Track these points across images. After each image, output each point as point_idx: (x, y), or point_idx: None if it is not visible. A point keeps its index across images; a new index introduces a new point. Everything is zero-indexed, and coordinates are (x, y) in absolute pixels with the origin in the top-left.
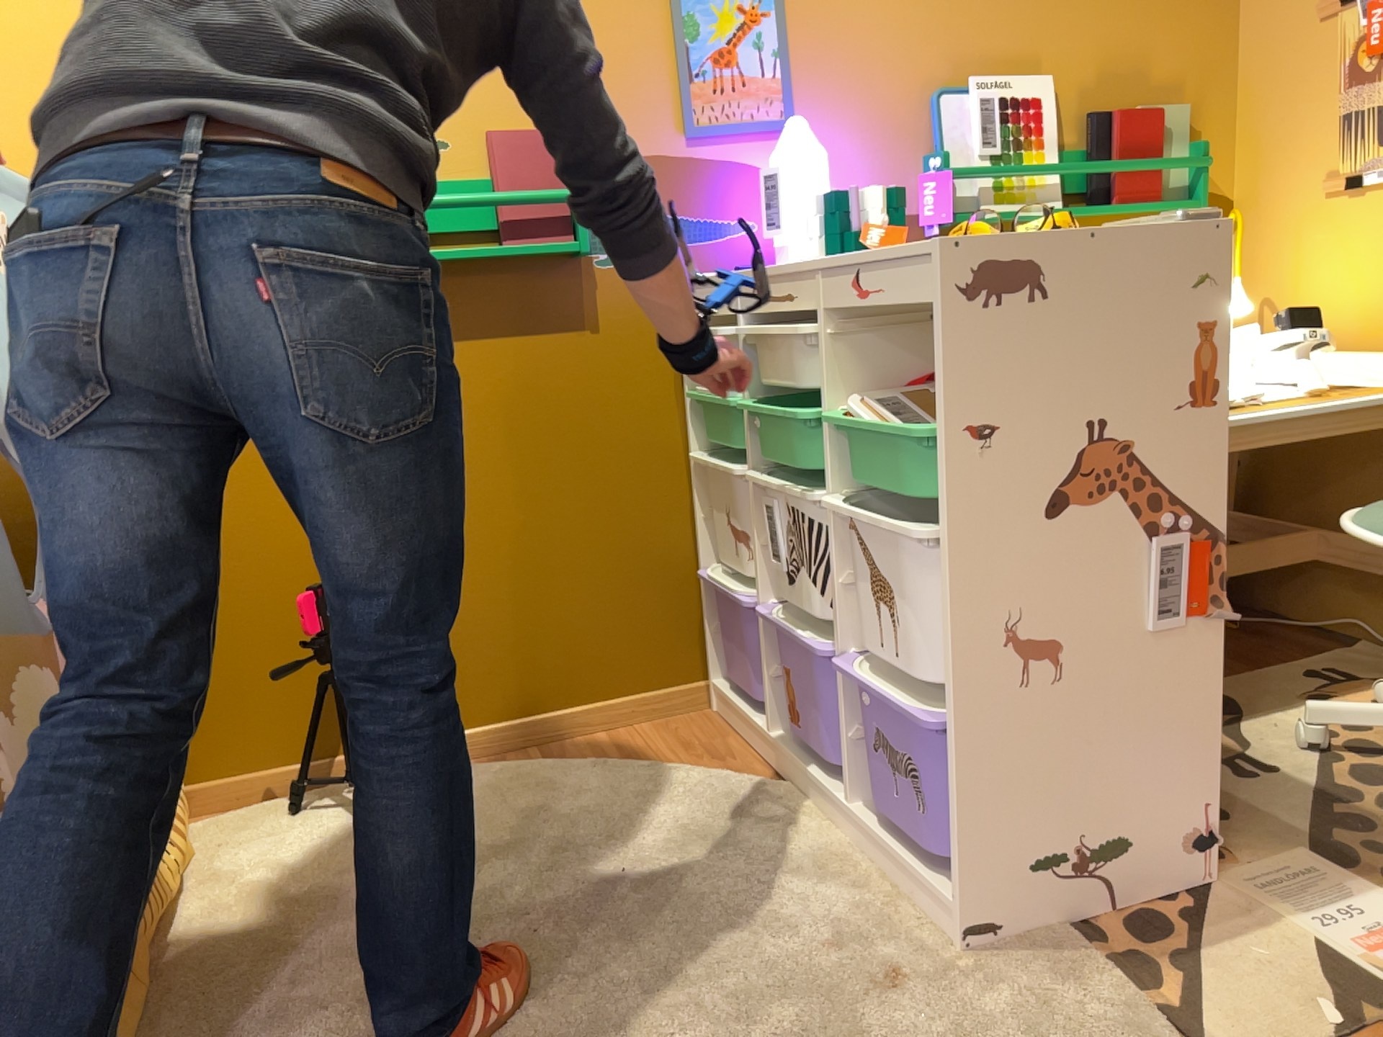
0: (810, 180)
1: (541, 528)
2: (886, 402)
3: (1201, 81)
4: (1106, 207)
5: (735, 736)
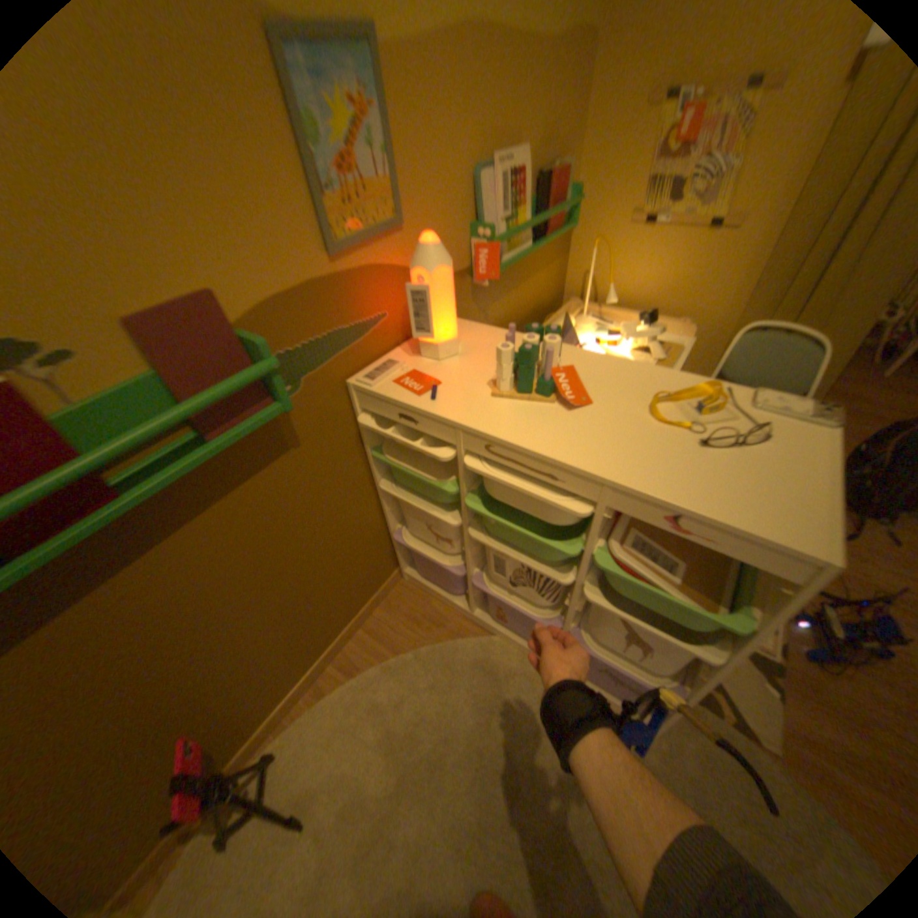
0: (451, 291)
1: (301, 579)
2: (636, 540)
3: (576, 135)
4: (545, 236)
5: (436, 601)
